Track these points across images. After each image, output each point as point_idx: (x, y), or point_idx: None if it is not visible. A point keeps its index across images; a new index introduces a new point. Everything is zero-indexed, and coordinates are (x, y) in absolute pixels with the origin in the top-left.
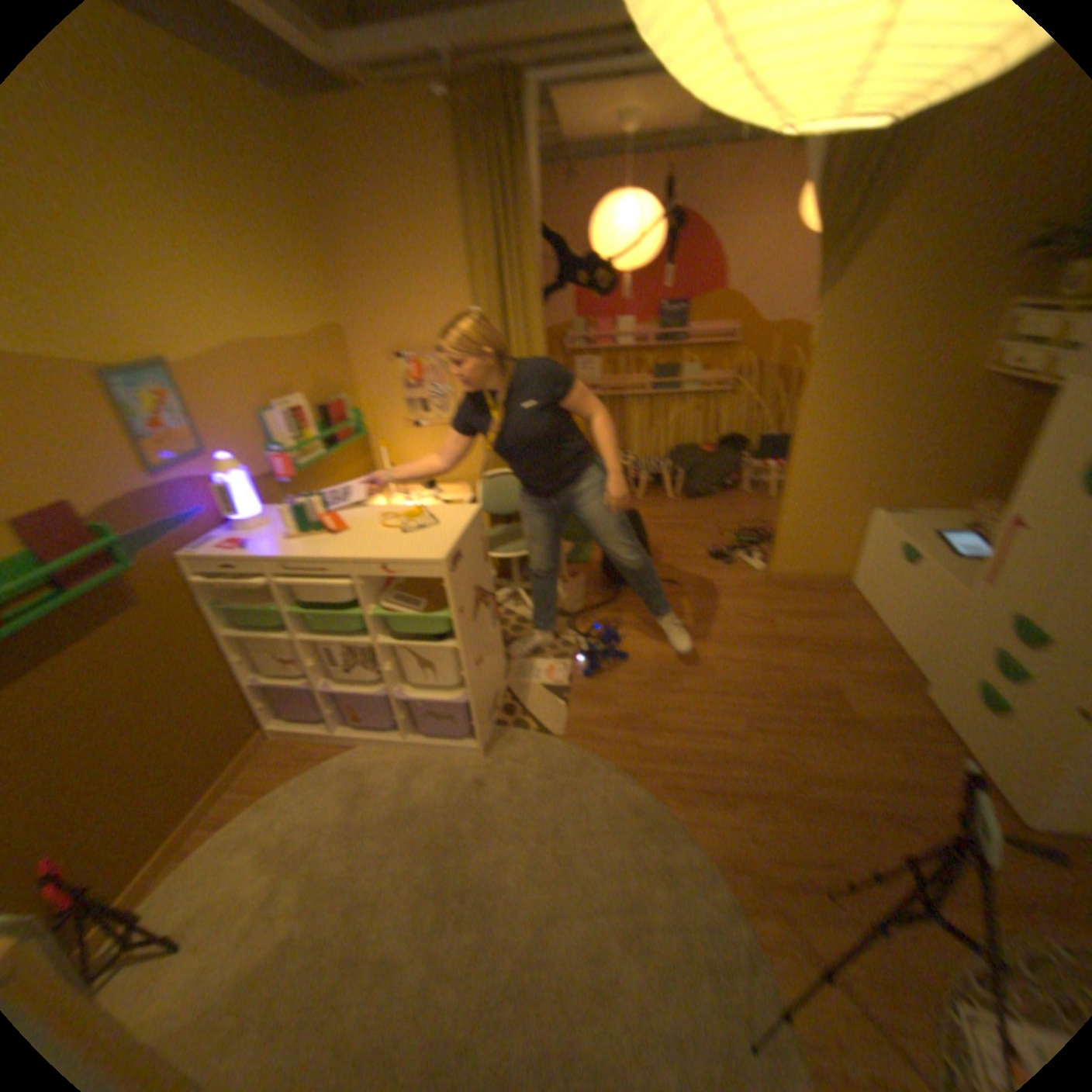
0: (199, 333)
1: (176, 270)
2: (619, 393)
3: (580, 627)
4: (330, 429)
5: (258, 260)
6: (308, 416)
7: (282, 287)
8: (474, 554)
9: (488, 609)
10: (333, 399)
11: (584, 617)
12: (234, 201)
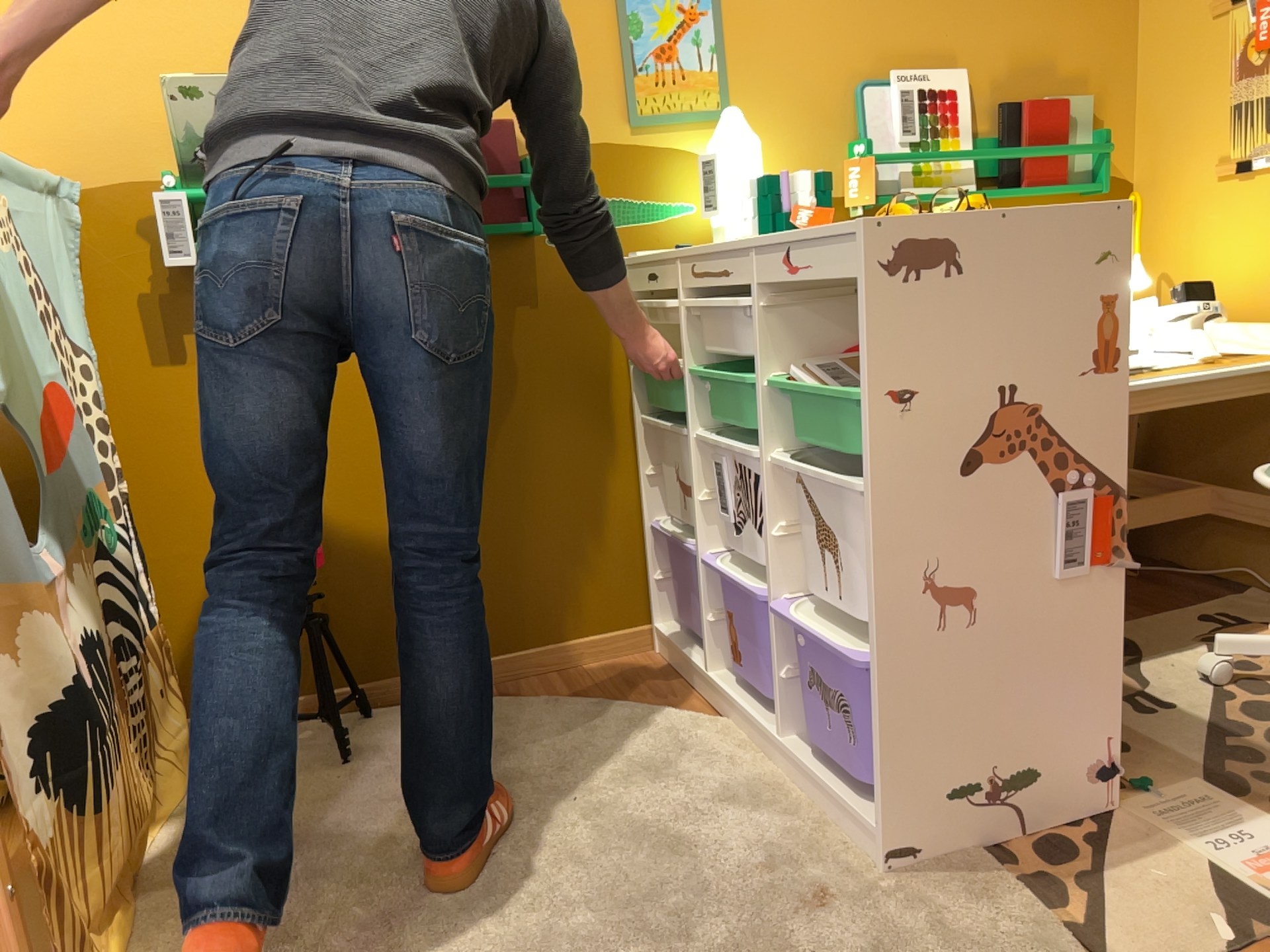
0: None
1: None
2: None
3: None
4: (1017, 157)
5: None
6: (971, 116)
7: None
8: (1046, 312)
9: (1065, 502)
10: (1050, 99)
11: None
12: None
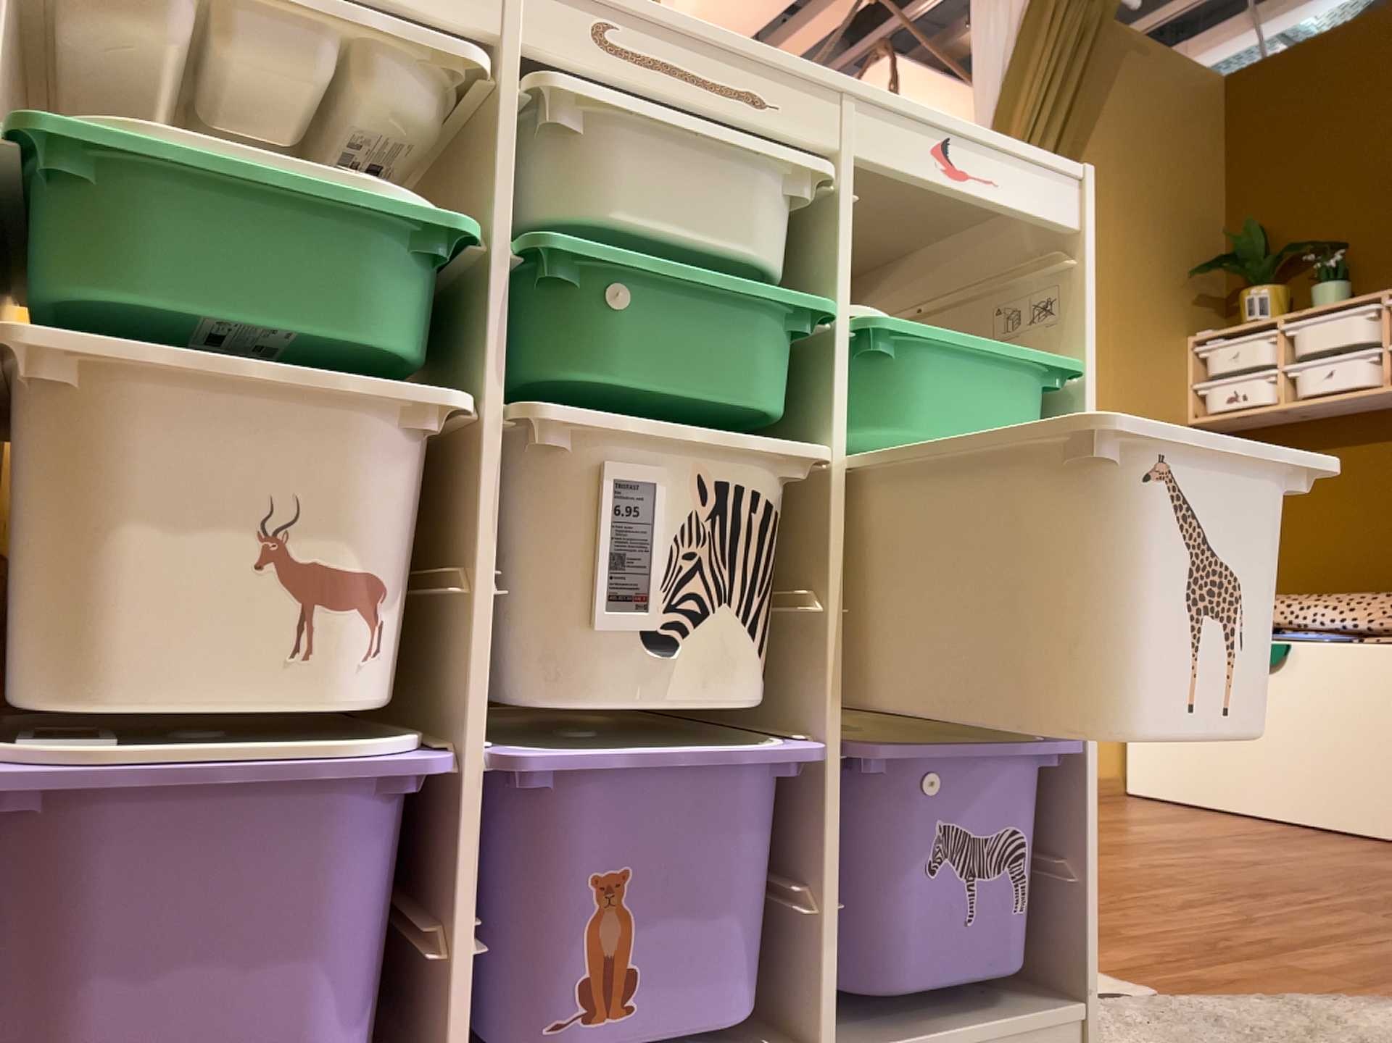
0: None
1: None
2: None
3: None
4: None
5: None
6: None
7: None
8: None
9: None
10: None
11: None
12: None
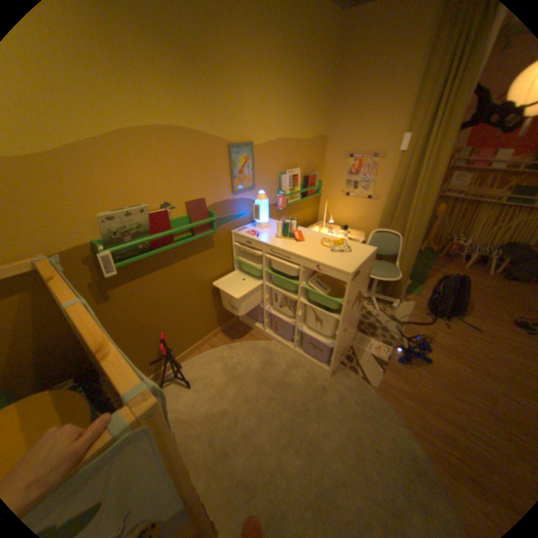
0: (270, 133)
1: (270, 102)
2: (480, 199)
3: (405, 332)
4: (307, 189)
5: (303, 99)
6: (300, 180)
7: (309, 114)
8: (365, 274)
9: (360, 305)
10: (313, 174)
11: (409, 327)
12: (303, 68)
